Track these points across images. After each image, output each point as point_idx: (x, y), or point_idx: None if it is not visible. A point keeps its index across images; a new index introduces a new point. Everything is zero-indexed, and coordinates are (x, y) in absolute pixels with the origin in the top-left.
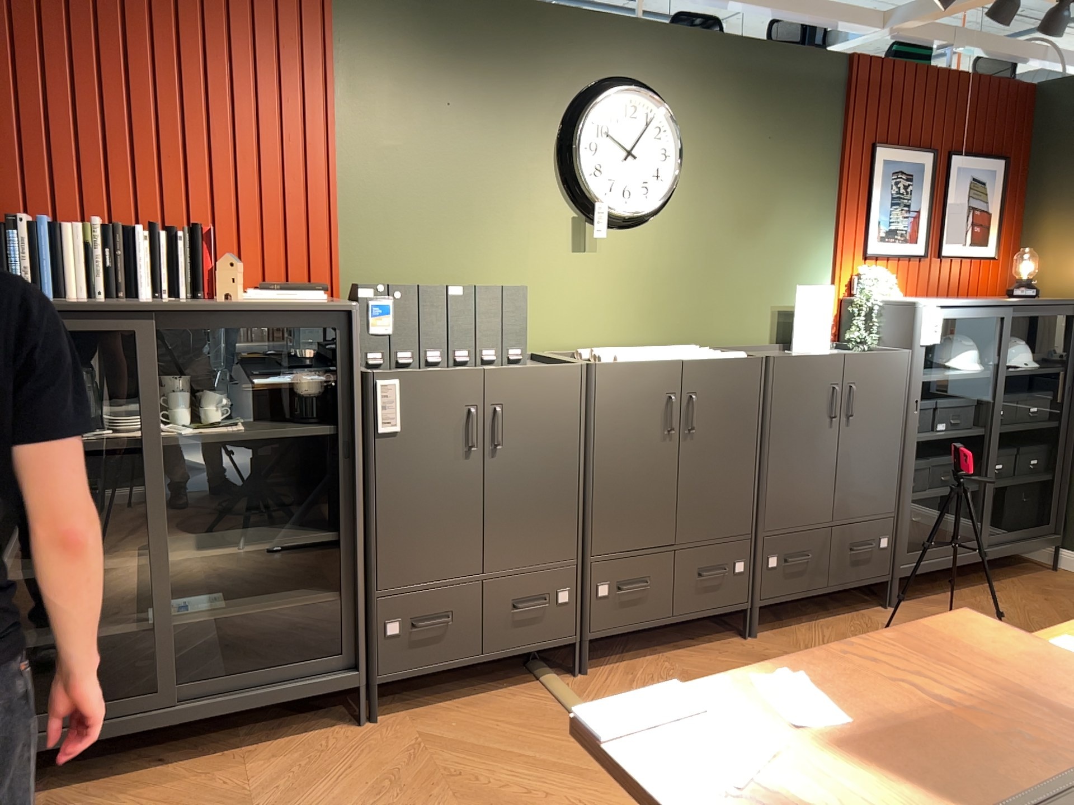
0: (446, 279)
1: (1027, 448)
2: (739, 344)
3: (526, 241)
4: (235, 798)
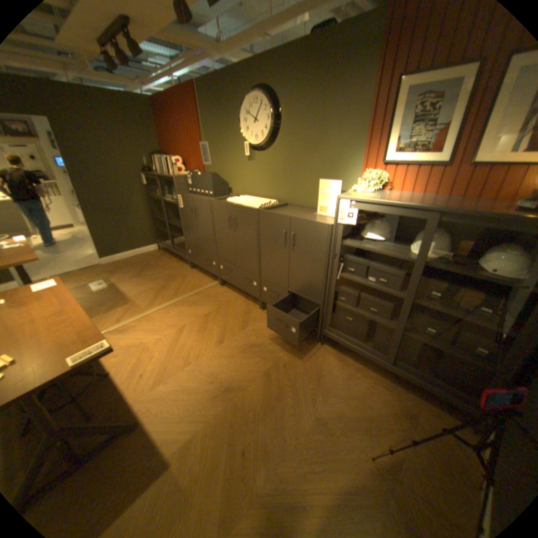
0: (221, 170)
1: (476, 336)
2: (307, 205)
3: (236, 157)
4: (165, 266)
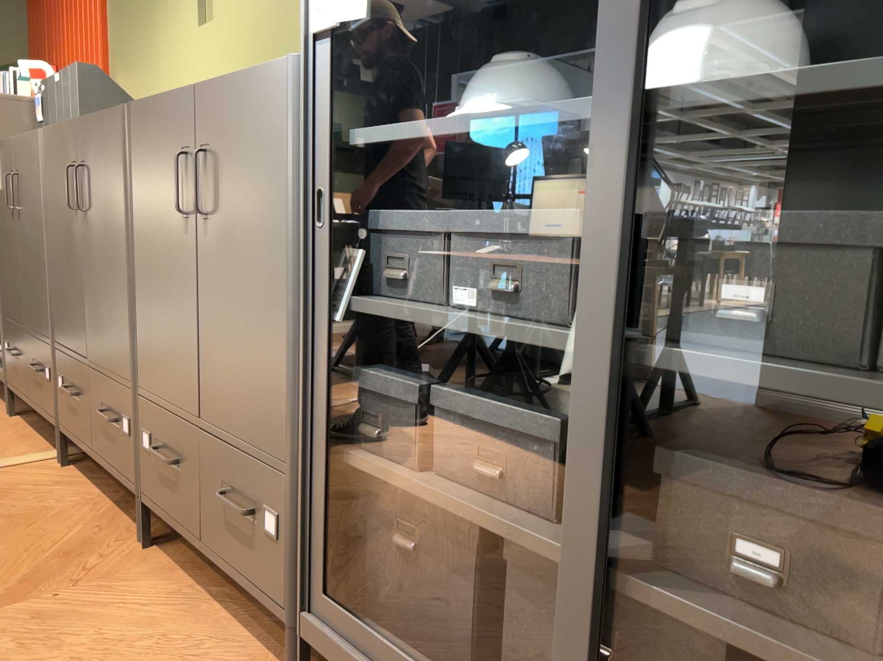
0: (143, 82)
1: None
2: None
3: (174, 29)
4: None
